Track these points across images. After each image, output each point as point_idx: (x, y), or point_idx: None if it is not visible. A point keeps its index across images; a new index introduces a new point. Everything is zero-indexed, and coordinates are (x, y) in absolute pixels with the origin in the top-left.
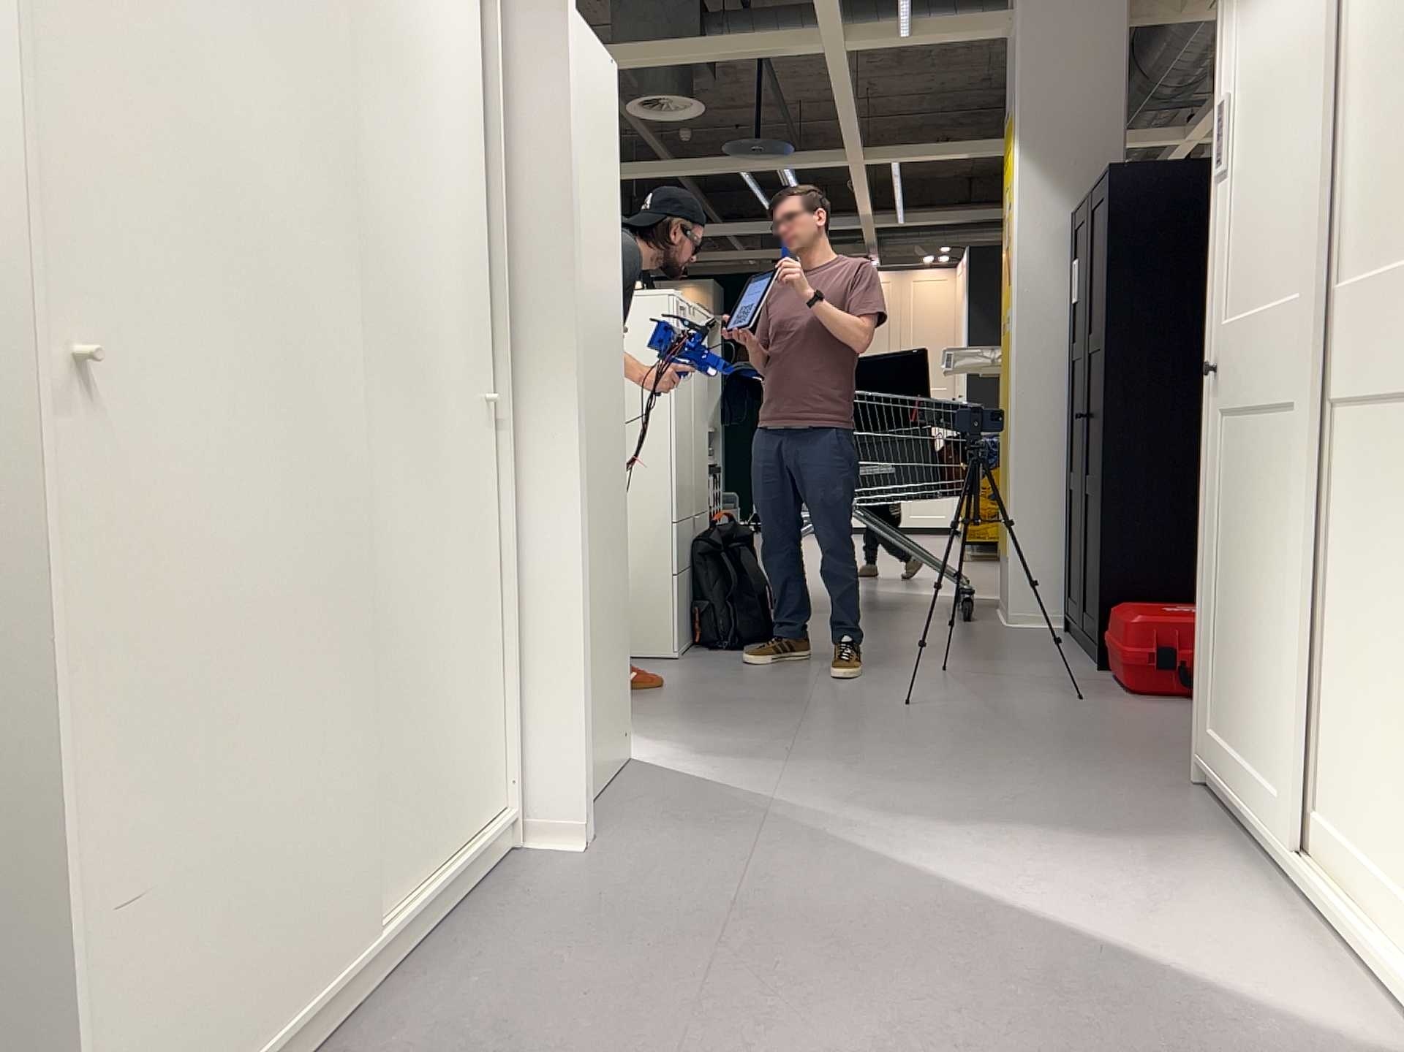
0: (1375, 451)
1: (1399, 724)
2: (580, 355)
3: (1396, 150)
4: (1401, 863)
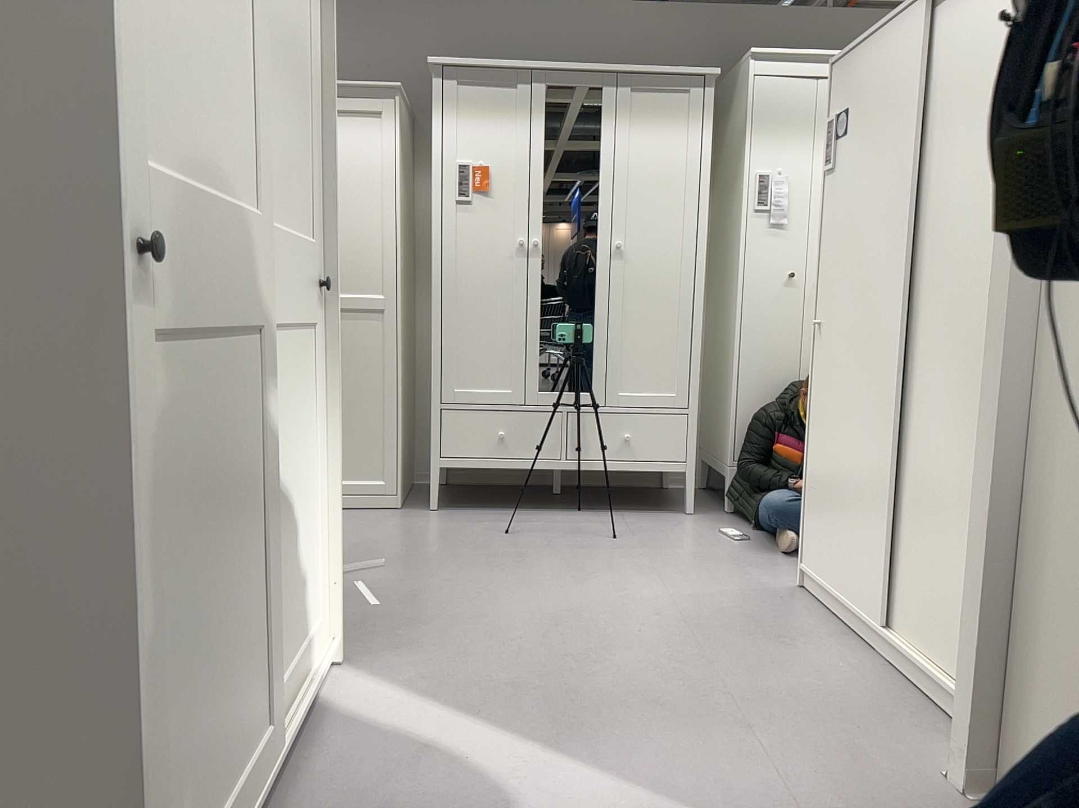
0: (284, 370)
1: (302, 541)
2: (1005, 284)
3: (283, 148)
4: (307, 621)
